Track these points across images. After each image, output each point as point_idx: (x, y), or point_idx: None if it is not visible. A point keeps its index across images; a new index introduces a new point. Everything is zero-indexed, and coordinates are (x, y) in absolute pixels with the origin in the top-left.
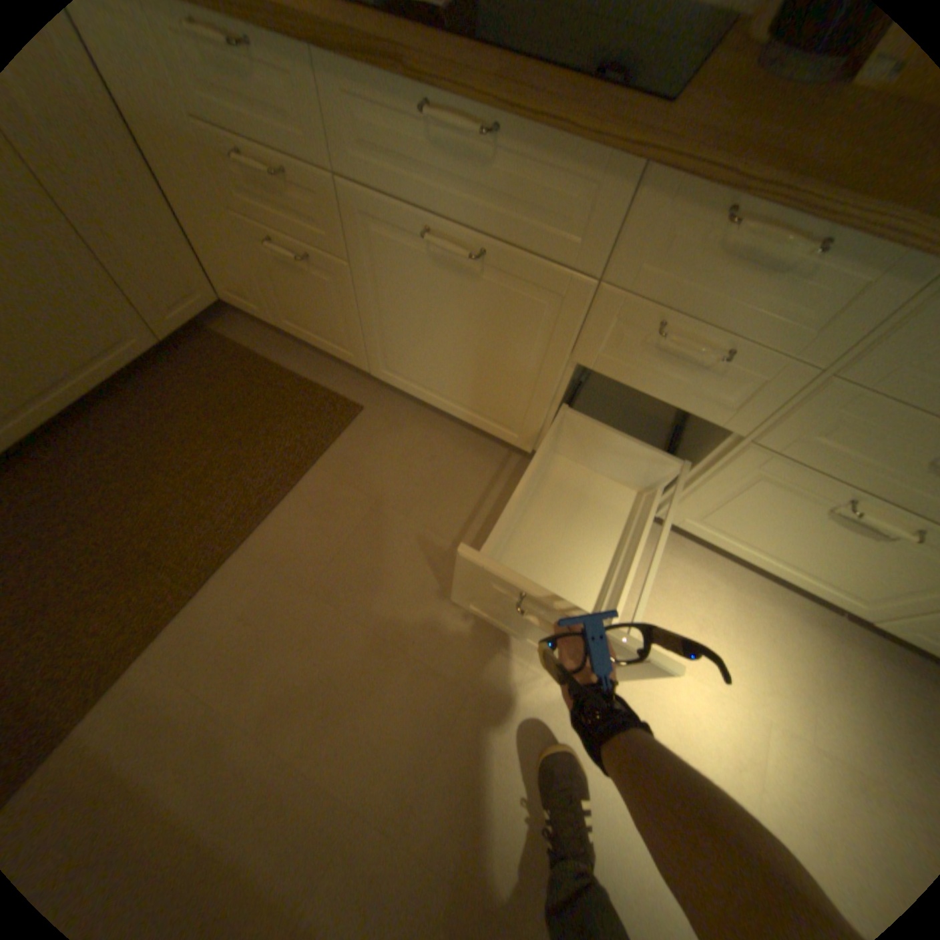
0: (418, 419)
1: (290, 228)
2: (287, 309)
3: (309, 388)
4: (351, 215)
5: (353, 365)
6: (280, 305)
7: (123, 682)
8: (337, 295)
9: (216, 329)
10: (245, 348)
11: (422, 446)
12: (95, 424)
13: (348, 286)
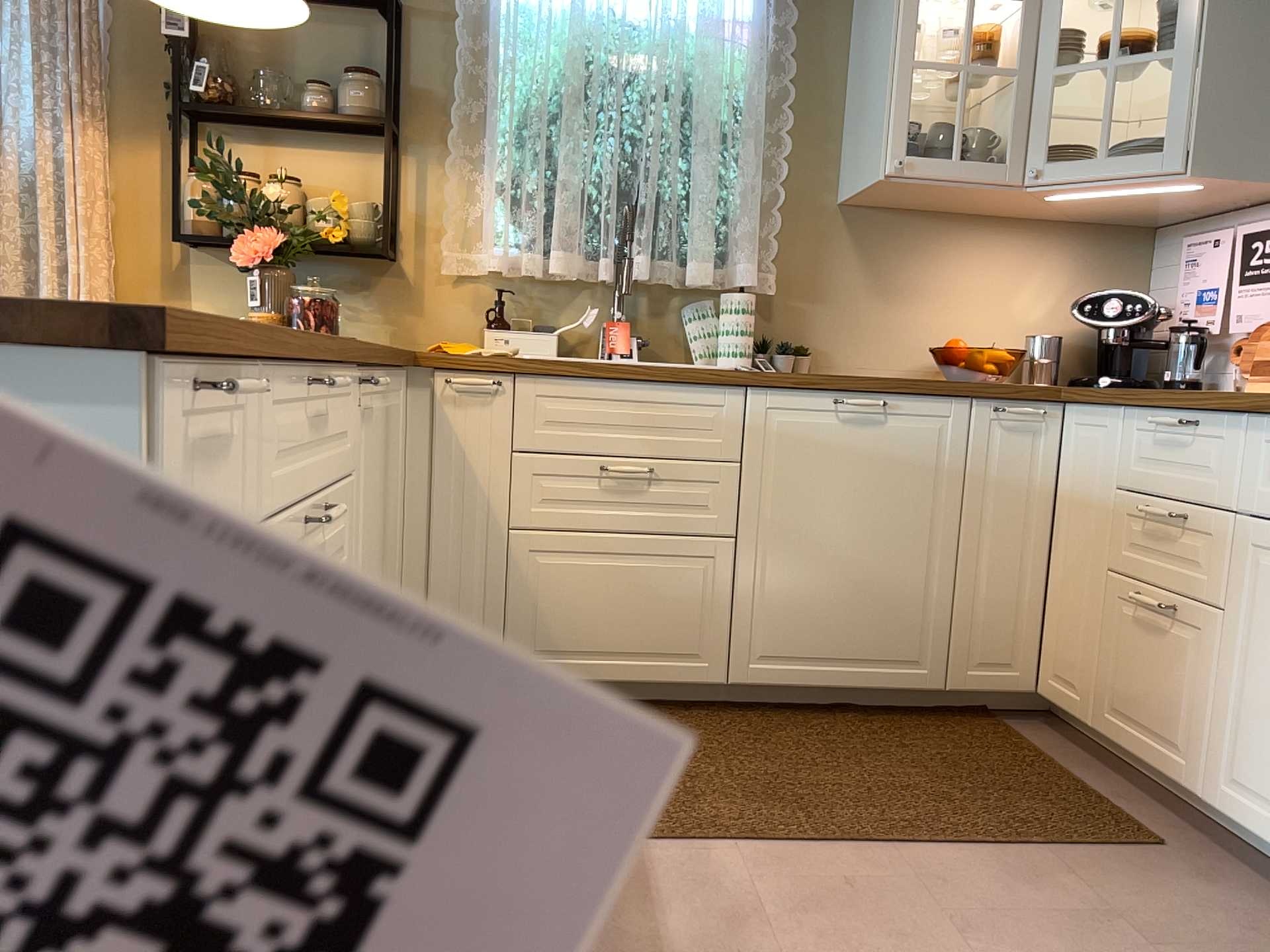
0: (1261, 900)
1: (1172, 579)
2: (1122, 695)
3: (1095, 801)
4: (1246, 553)
5: (1182, 788)
6: (1116, 689)
7: (705, 849)
8: (1198, 662)
9: (1012, 724)
10: (1036, 746)
11: (1247, 922)
12: (833, 721)
13: (1216, 645)
